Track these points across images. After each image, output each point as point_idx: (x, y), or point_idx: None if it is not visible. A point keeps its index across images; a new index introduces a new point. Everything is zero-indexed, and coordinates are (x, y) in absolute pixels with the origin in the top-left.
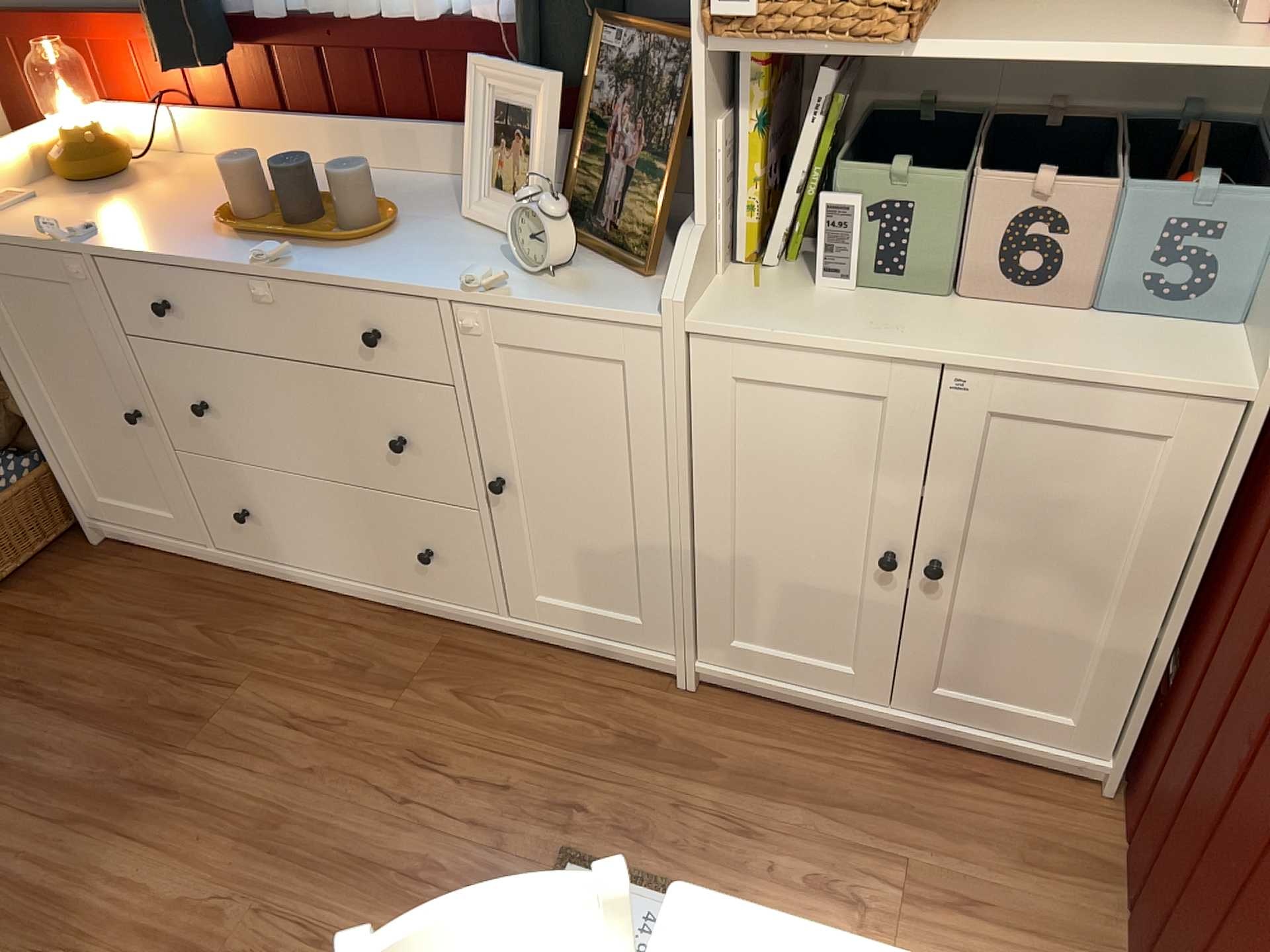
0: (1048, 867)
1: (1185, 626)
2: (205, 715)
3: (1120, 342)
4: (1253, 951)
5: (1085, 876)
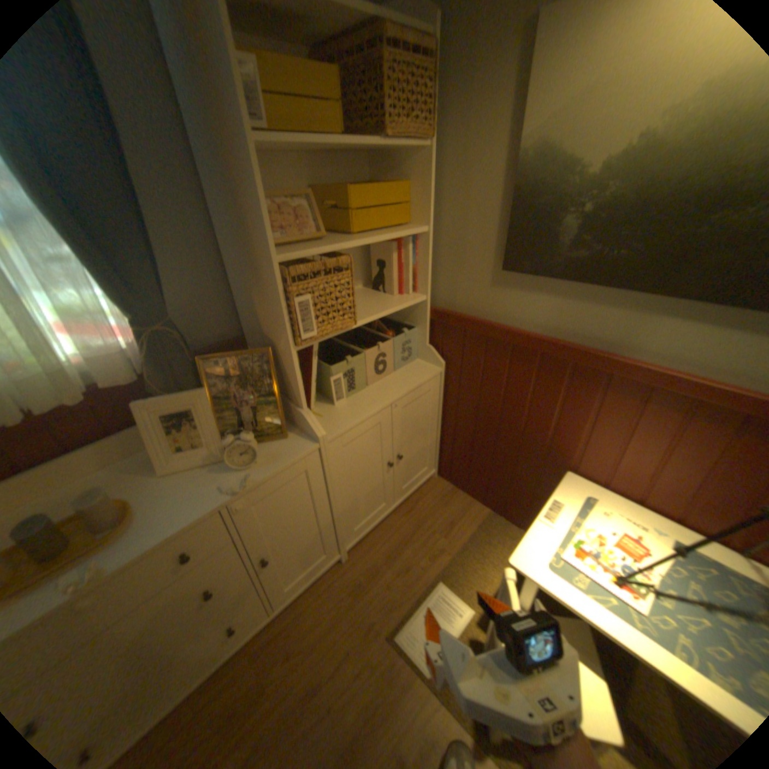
0: (450, 502)
1: (442, 426)
2: None
3: (409, 374)
4: (536, 464)
5: (455, 496)
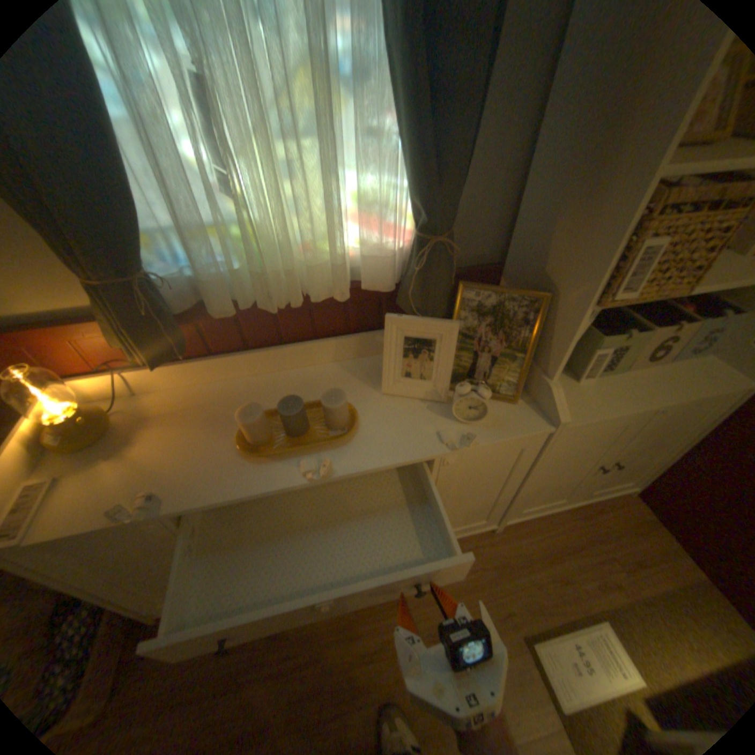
0: (648, 537)
1: (693, 452)
2: (315, 697)
3: (697, 374)
4: None
5: (657, 533)
